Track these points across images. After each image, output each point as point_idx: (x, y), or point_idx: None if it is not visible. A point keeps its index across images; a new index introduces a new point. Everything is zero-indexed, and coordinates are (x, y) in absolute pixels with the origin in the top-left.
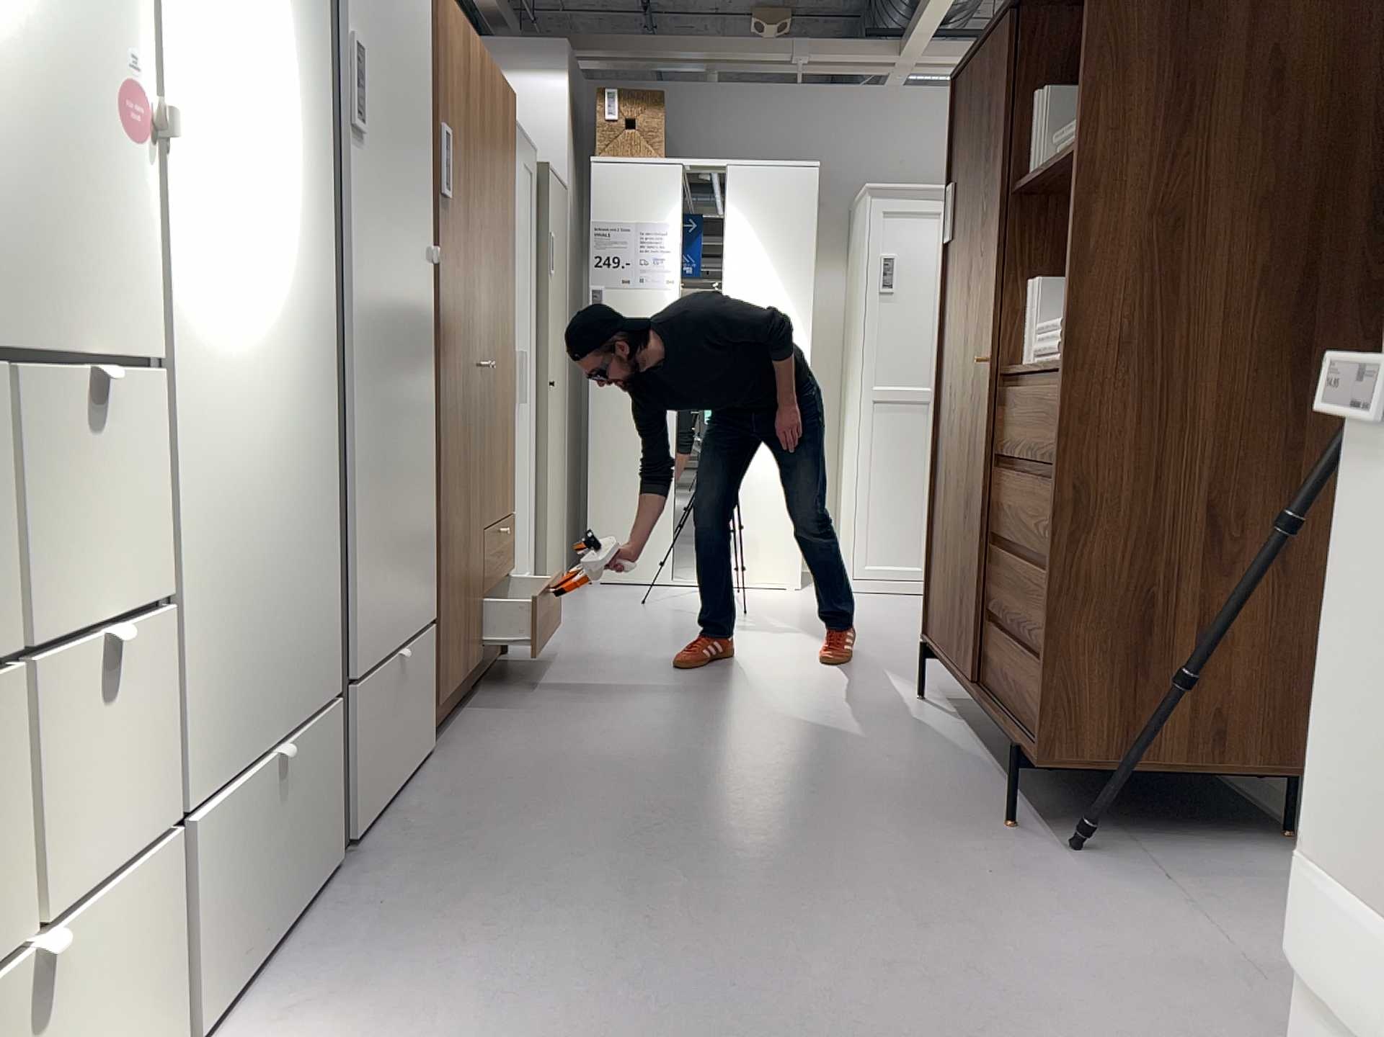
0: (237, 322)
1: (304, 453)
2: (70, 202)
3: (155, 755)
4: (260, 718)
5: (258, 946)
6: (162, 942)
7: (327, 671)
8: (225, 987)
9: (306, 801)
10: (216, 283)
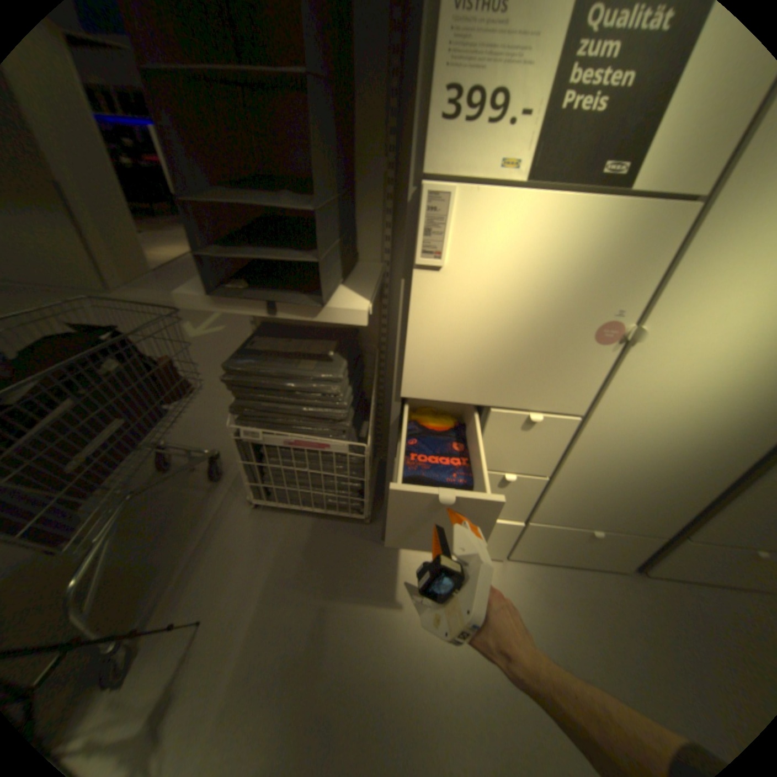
0: (669, 409)
1: (708, 462)
2: (551, 368)
3: (524, 506)
4: (597, 521)
5: (556, 562)
6: (508, 538)
7: (667, 530)
8: (531, 559)
9: (615, 551)
10: (658, 394)
